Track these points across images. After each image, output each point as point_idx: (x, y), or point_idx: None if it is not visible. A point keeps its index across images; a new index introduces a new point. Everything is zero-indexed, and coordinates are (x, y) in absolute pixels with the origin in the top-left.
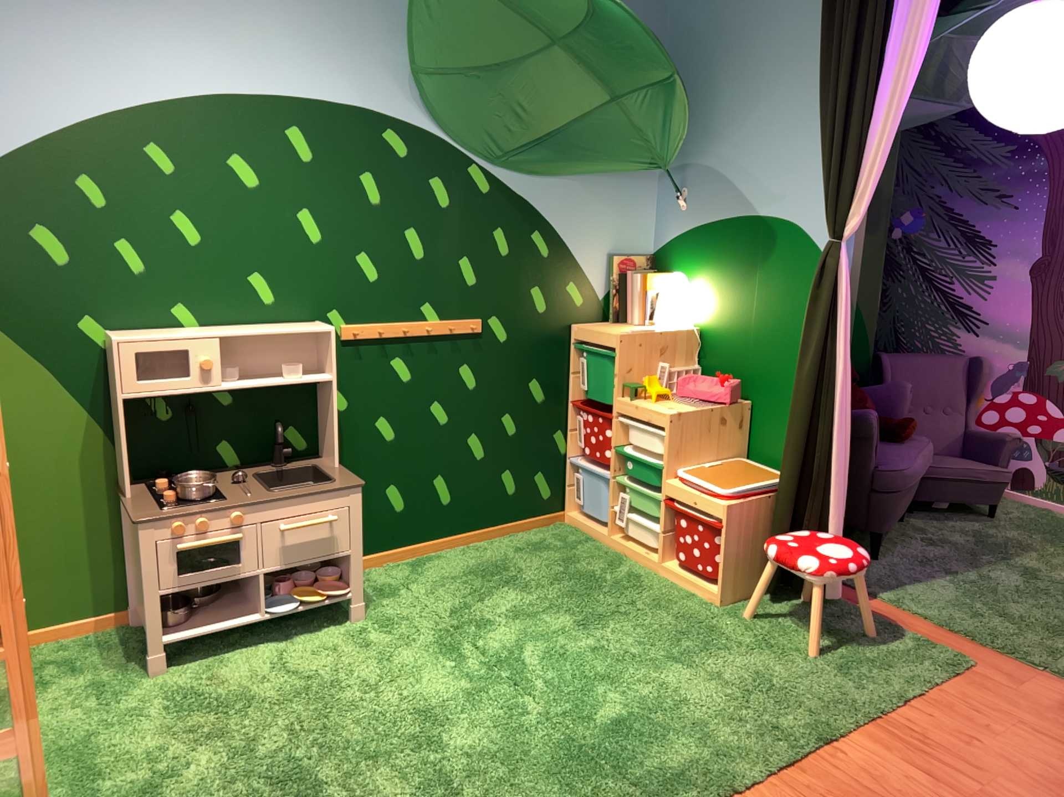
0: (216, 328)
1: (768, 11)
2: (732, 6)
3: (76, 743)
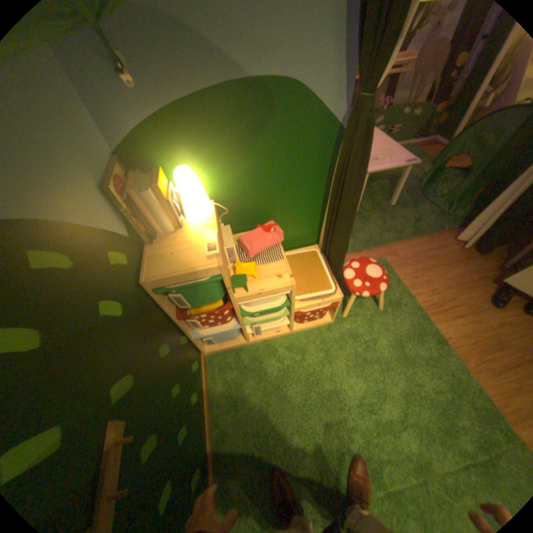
0: None
1: None
2: None
3: None
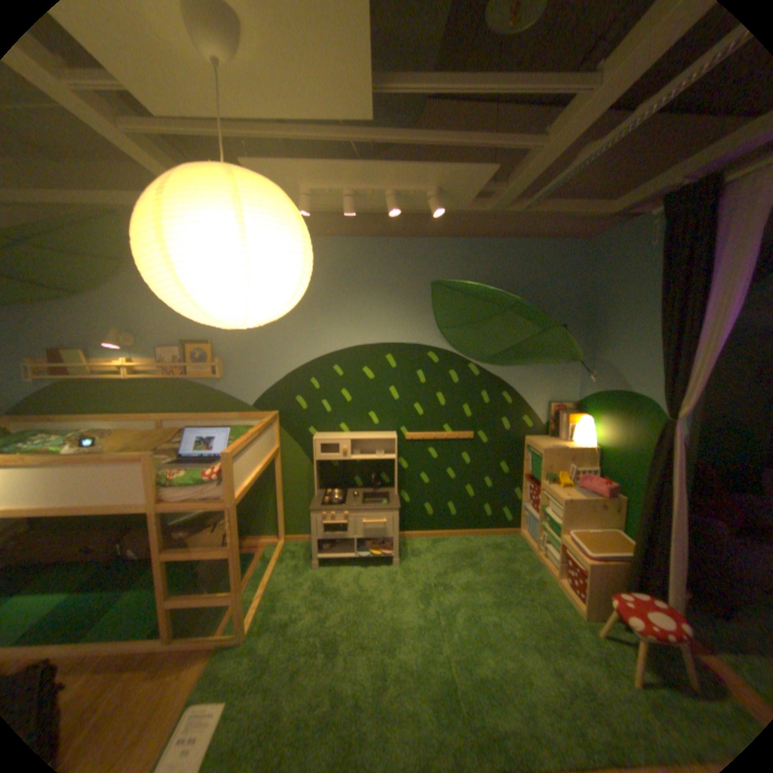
0: (353, 434)
1: (639, 279)
2: (620, 276)
3: (276, 593)
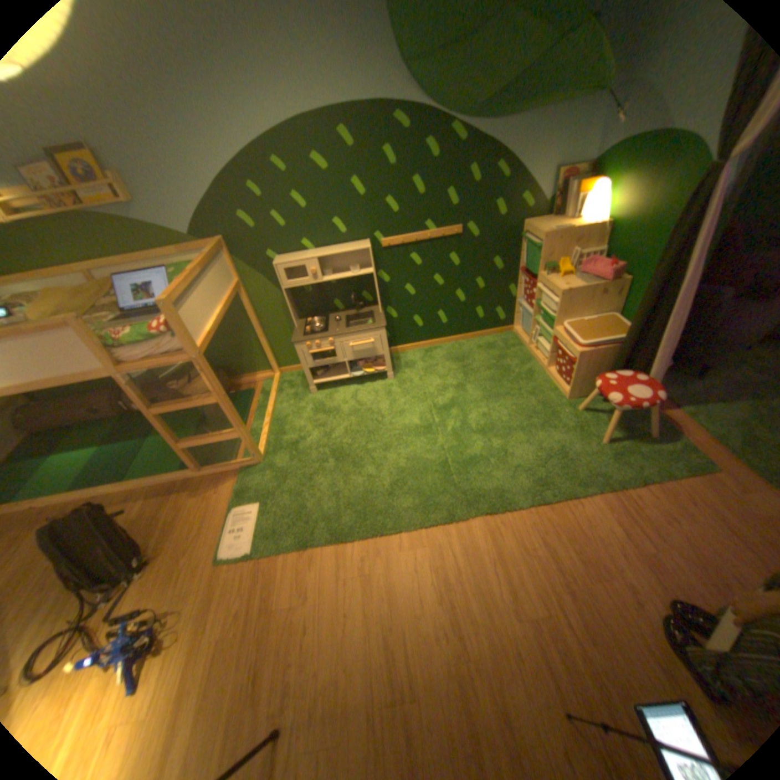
0: (319, 251)
1: None
2: None
3: (282, 419)
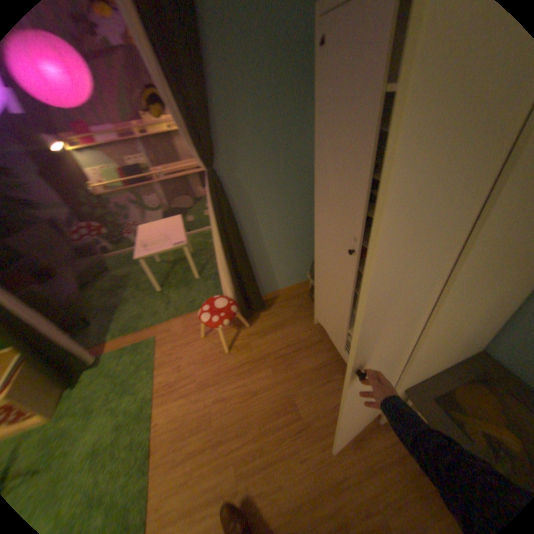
0: None
1: None
2: None
3: None
